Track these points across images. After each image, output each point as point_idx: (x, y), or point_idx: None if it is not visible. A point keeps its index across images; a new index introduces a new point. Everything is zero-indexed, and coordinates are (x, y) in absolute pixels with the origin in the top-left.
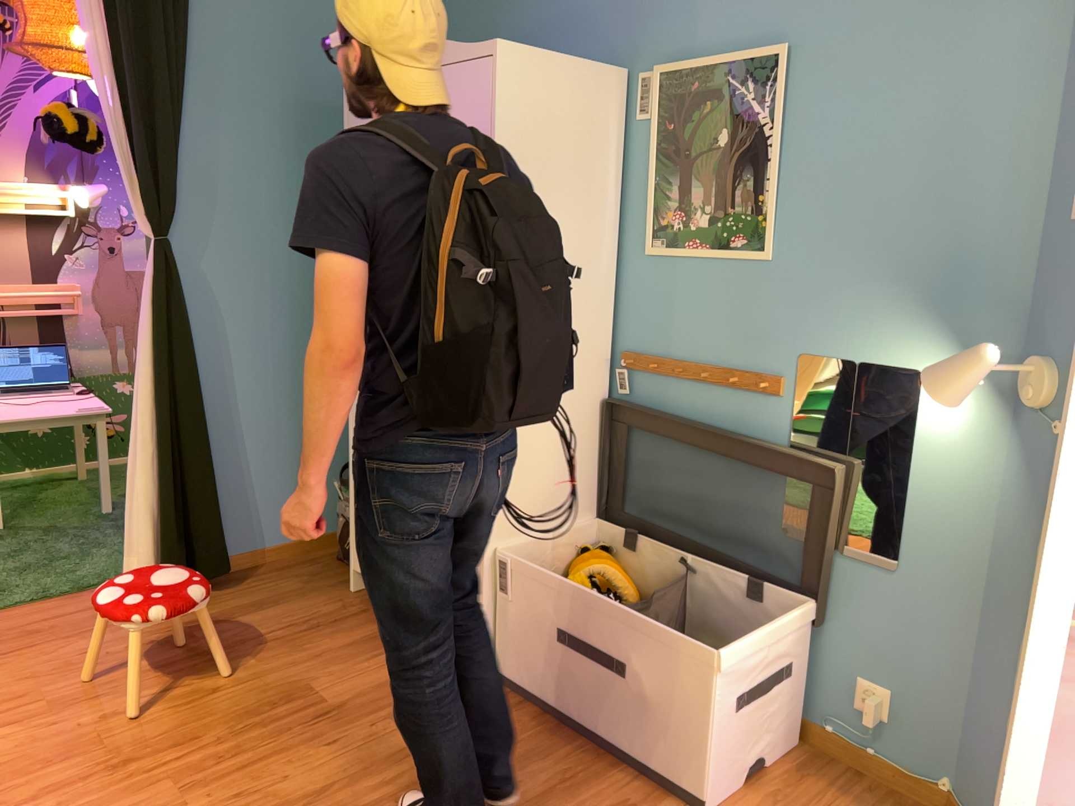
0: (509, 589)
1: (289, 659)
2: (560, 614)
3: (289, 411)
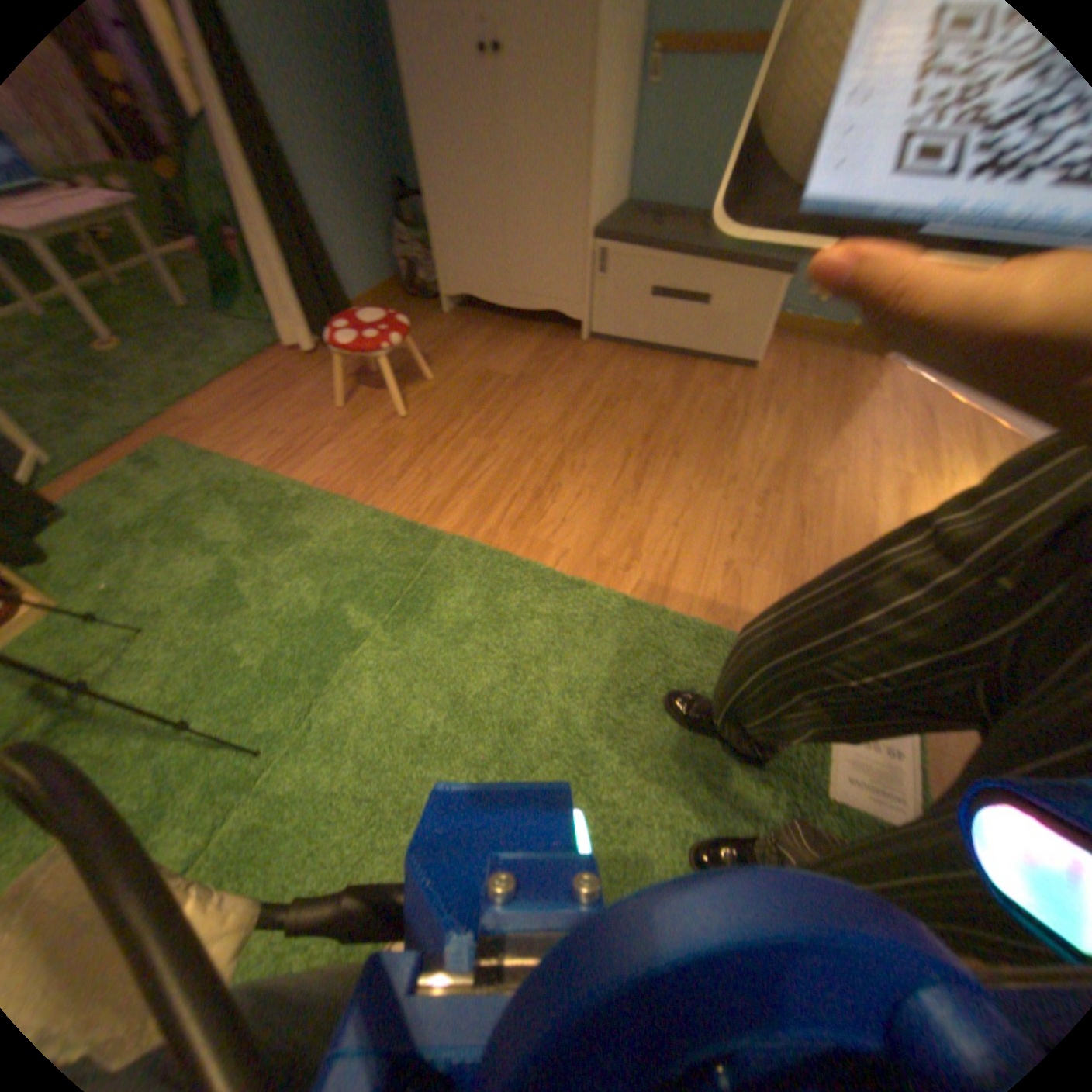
0: (606, 269)
1: (457, 359)
2: (653, 275)
3: (334, 160)
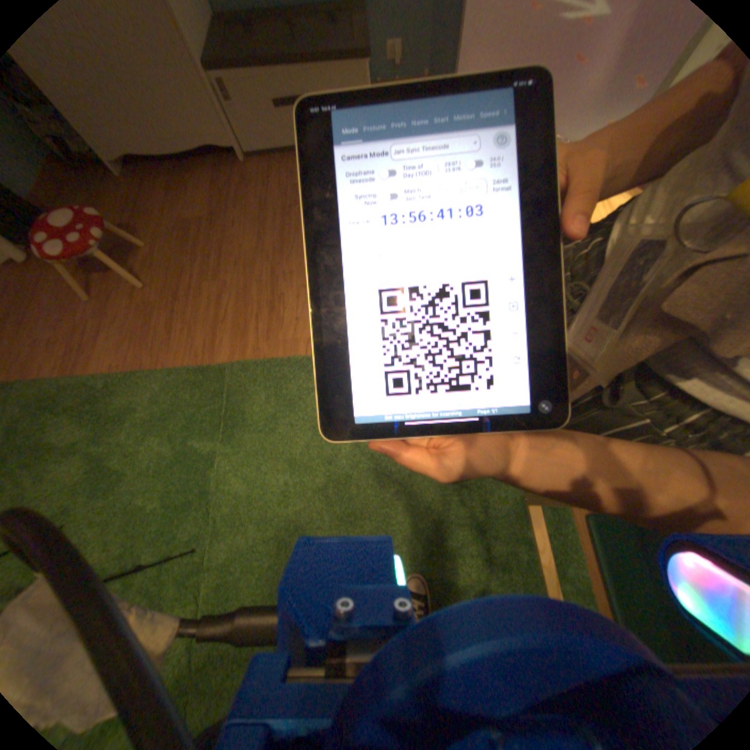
0: (228, 95)
1: (152, 218)
2: (267, 89)
3: None
